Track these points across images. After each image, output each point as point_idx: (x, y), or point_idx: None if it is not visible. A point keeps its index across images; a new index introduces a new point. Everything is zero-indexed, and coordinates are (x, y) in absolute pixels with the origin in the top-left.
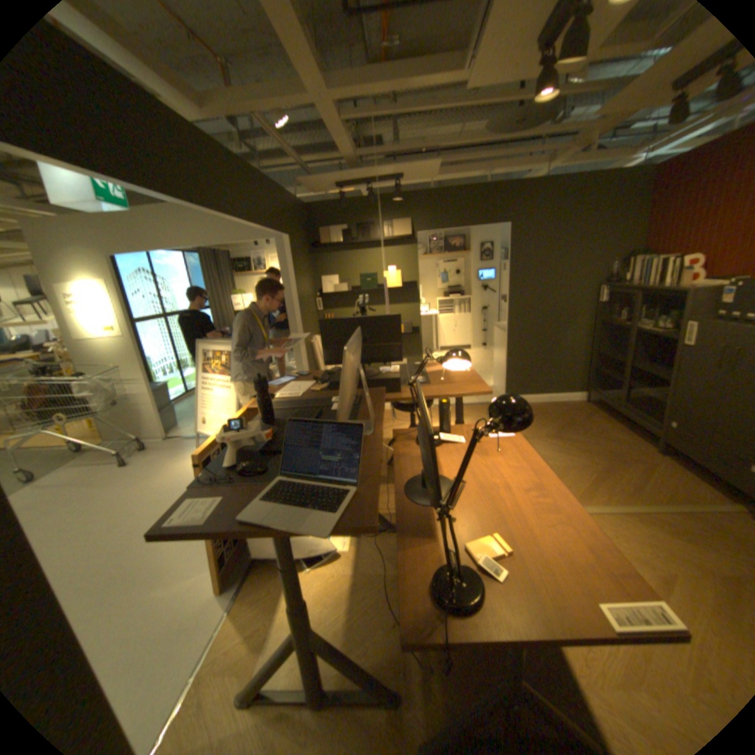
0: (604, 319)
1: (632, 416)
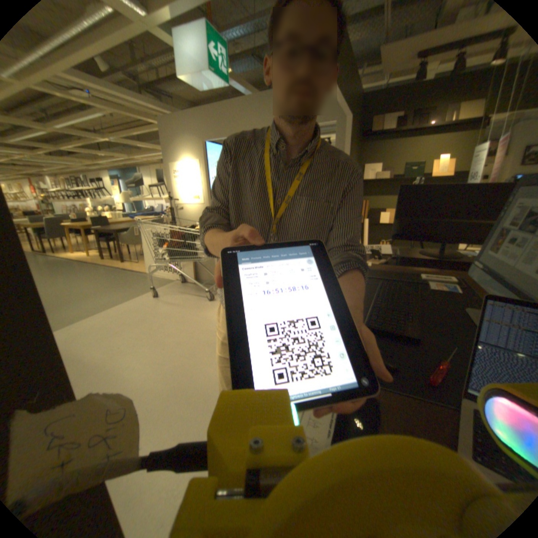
0: None
1: None
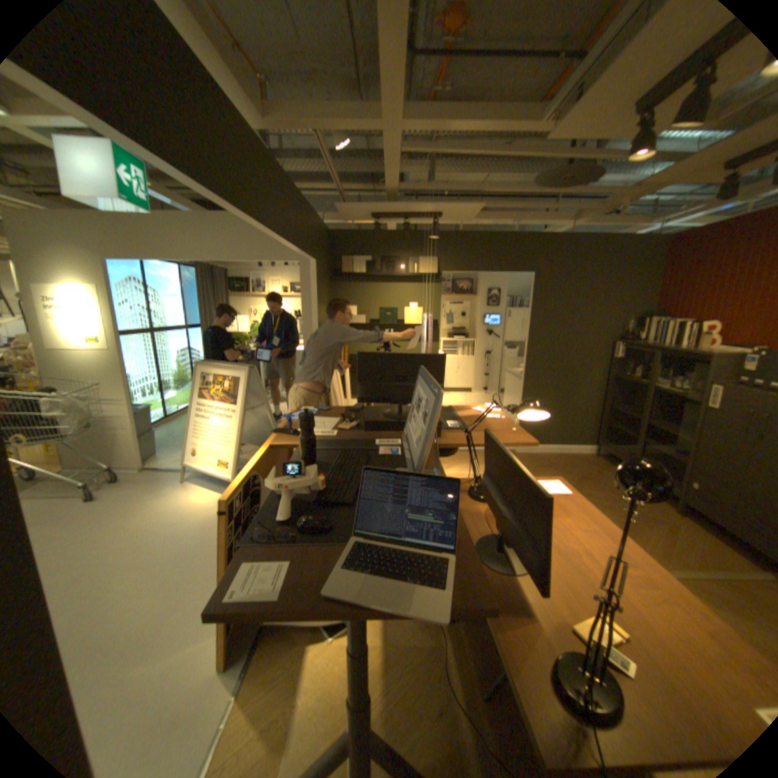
0: (618, 374)
1: None
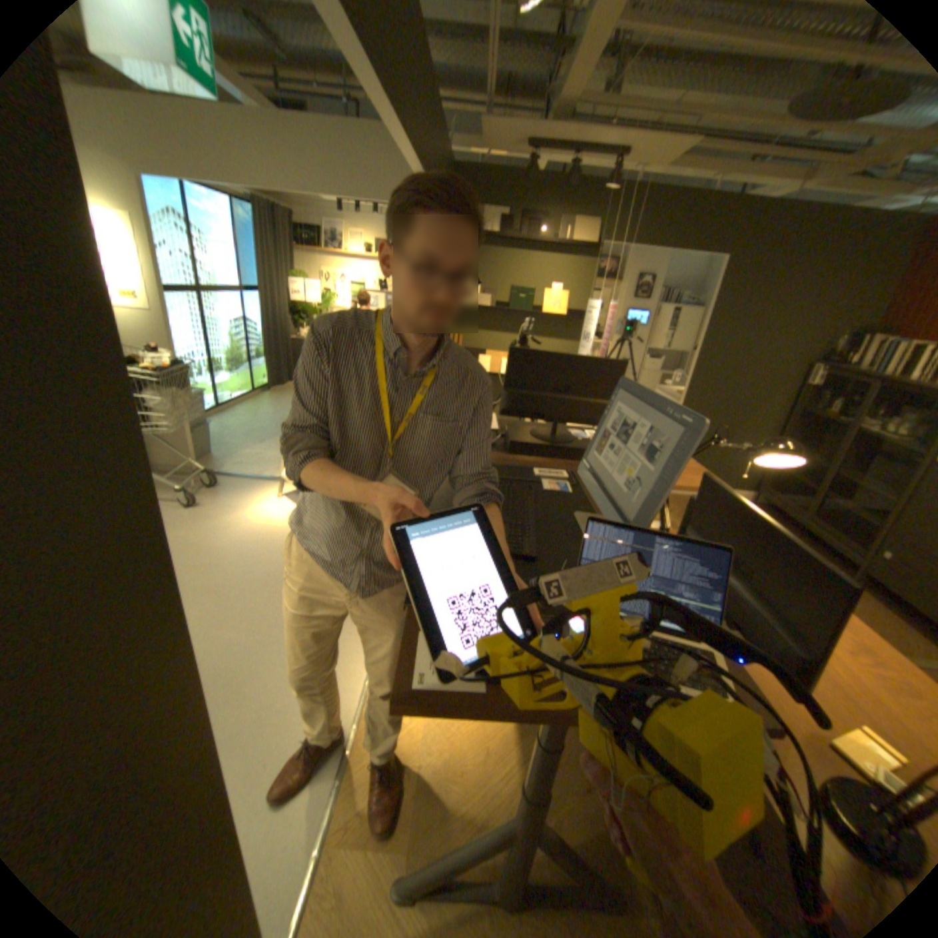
0: (806, 407)
1: (824, 534)
